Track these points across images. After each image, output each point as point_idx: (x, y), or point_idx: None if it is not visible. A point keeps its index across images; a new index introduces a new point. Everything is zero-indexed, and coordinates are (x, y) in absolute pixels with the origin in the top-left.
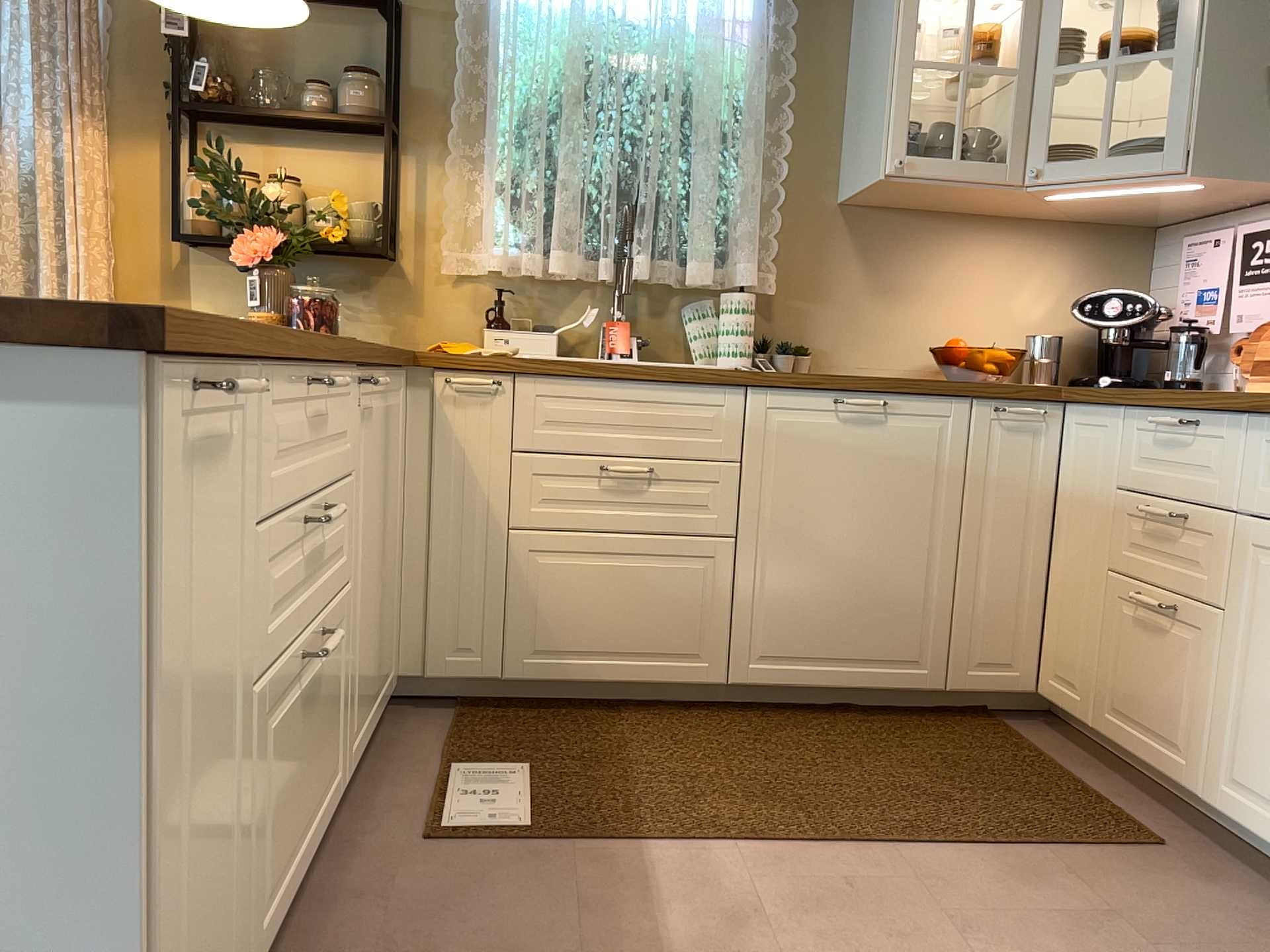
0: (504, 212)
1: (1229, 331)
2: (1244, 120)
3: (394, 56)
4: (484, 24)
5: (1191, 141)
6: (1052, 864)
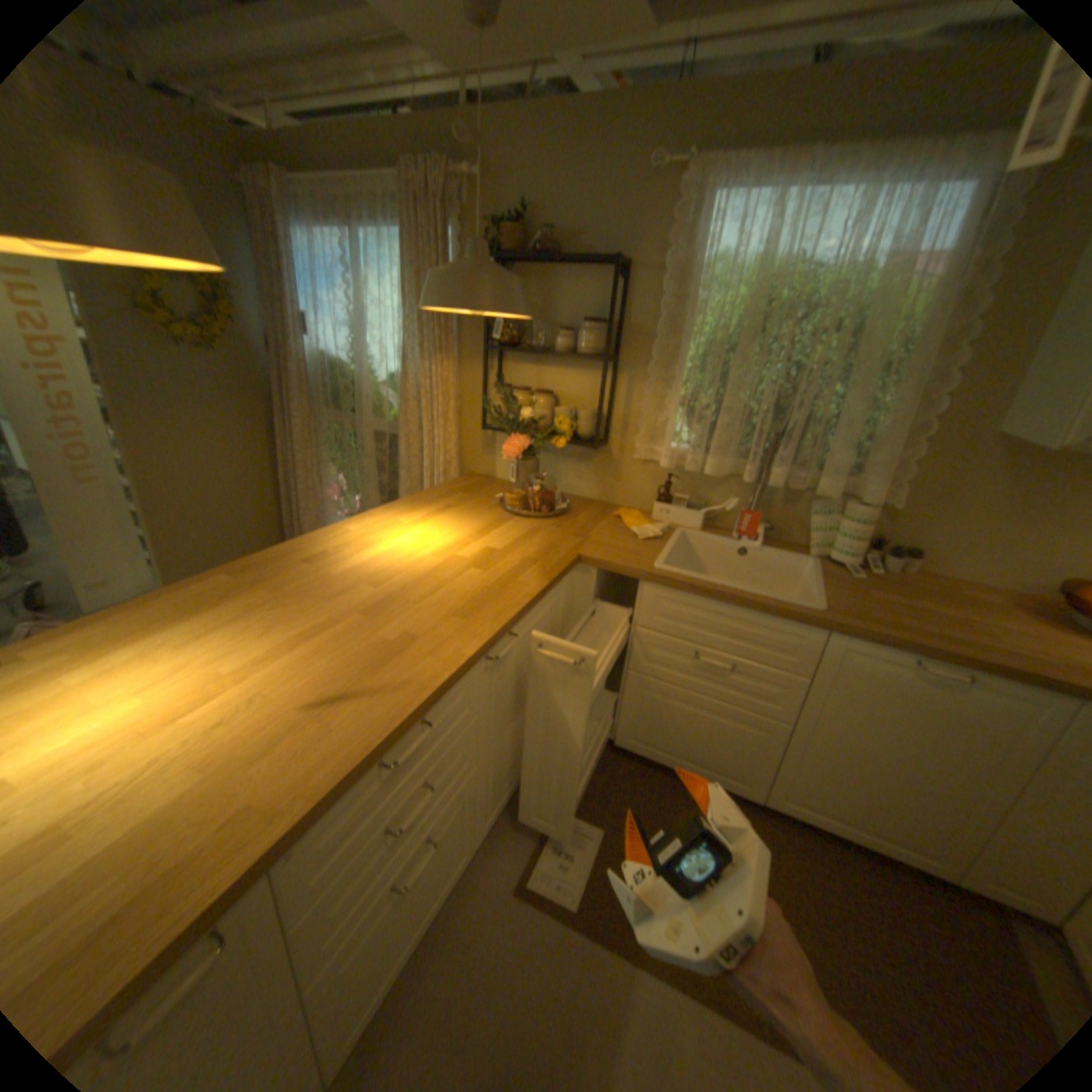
0: (680, 420)
1: None
2: None
3: (612, 308)
4: (688, 271)
5: None
6: None
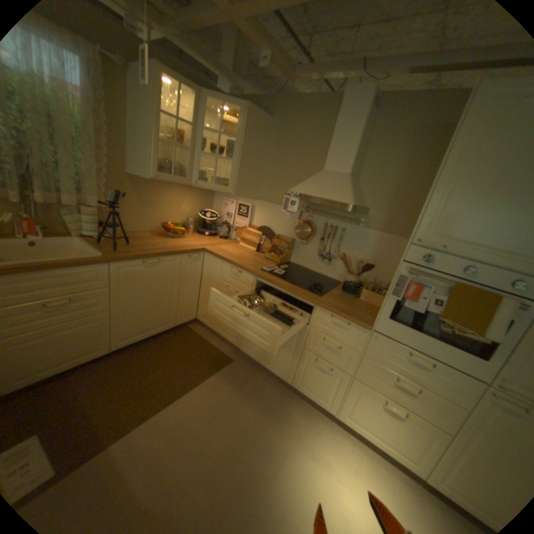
0: None
1: (232, 224)
2: (244, 183)
3: None
4: None
5: (233, 186)
6: (216, 380)
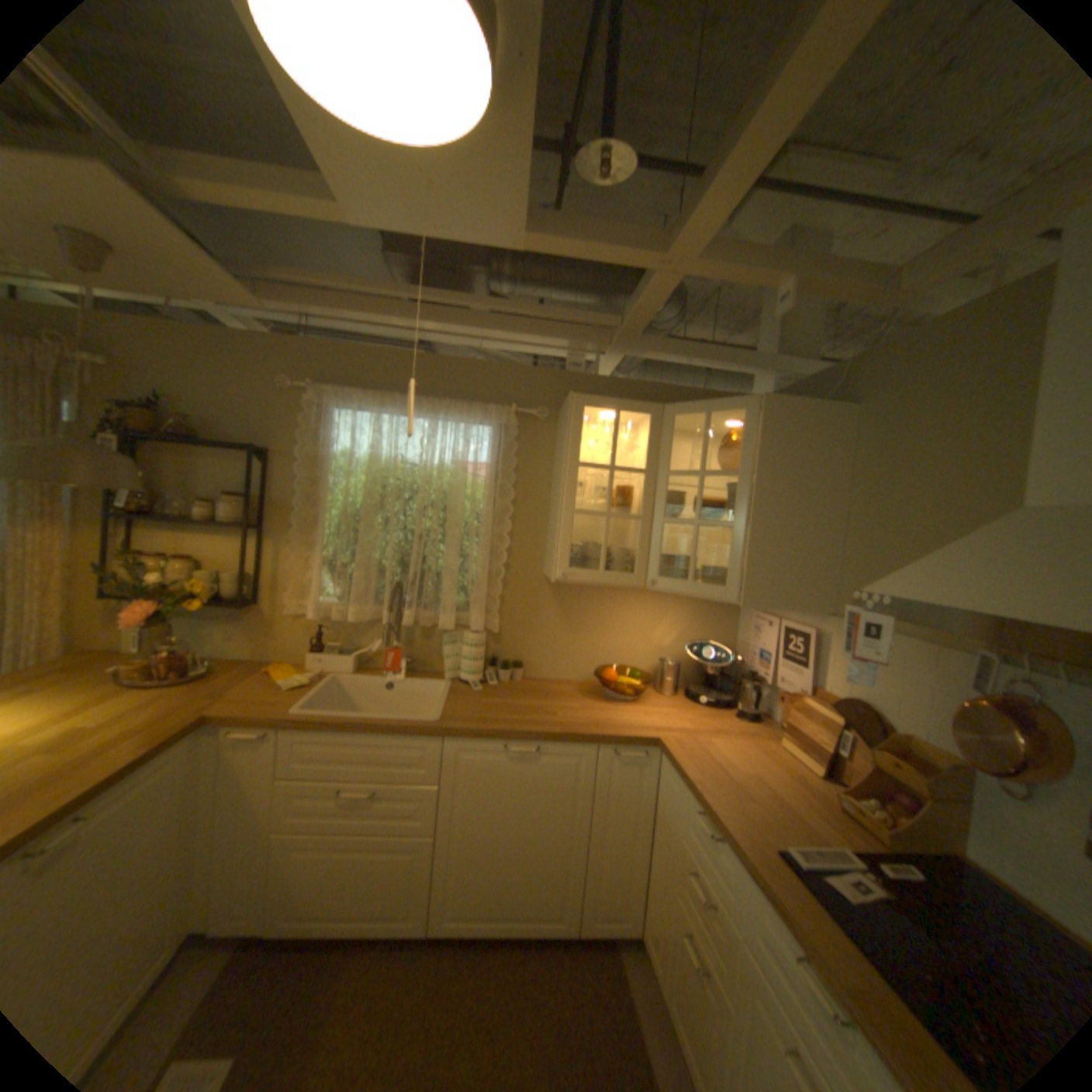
0: (325, 577)
1: (778, 680)
2: (778, 573)
3: (248, 485)
4: (318, 461)
5: (743, 583)
6: None
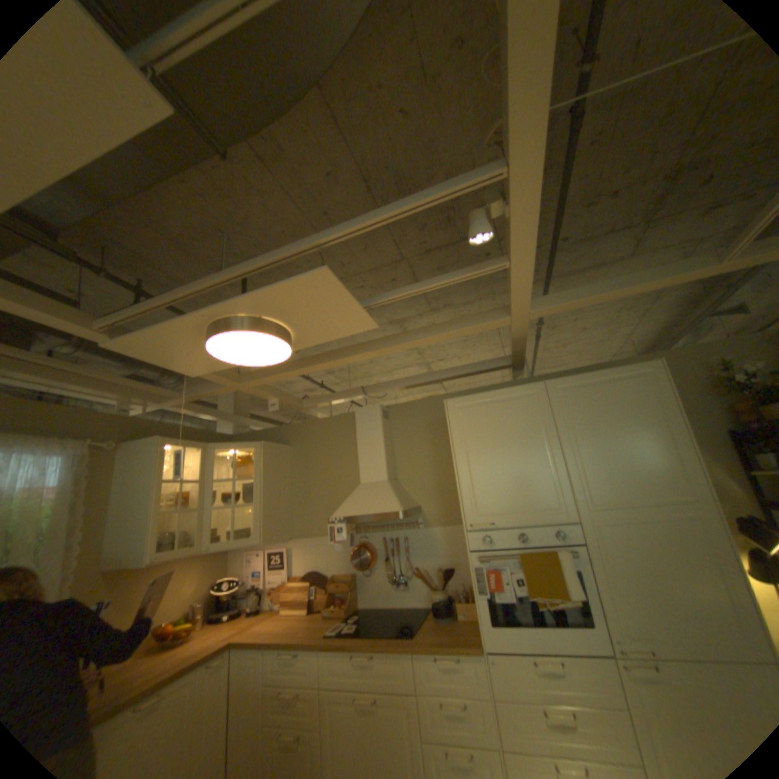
0: None
1: (262, 587)
2: (272, 525)
3: None
4: None
5: (259, 534)
6: None
